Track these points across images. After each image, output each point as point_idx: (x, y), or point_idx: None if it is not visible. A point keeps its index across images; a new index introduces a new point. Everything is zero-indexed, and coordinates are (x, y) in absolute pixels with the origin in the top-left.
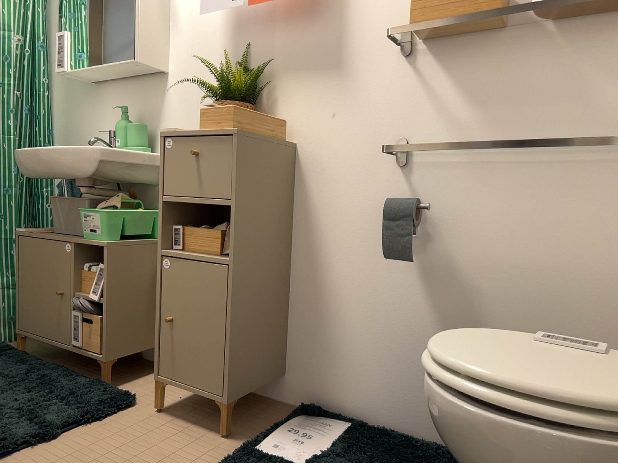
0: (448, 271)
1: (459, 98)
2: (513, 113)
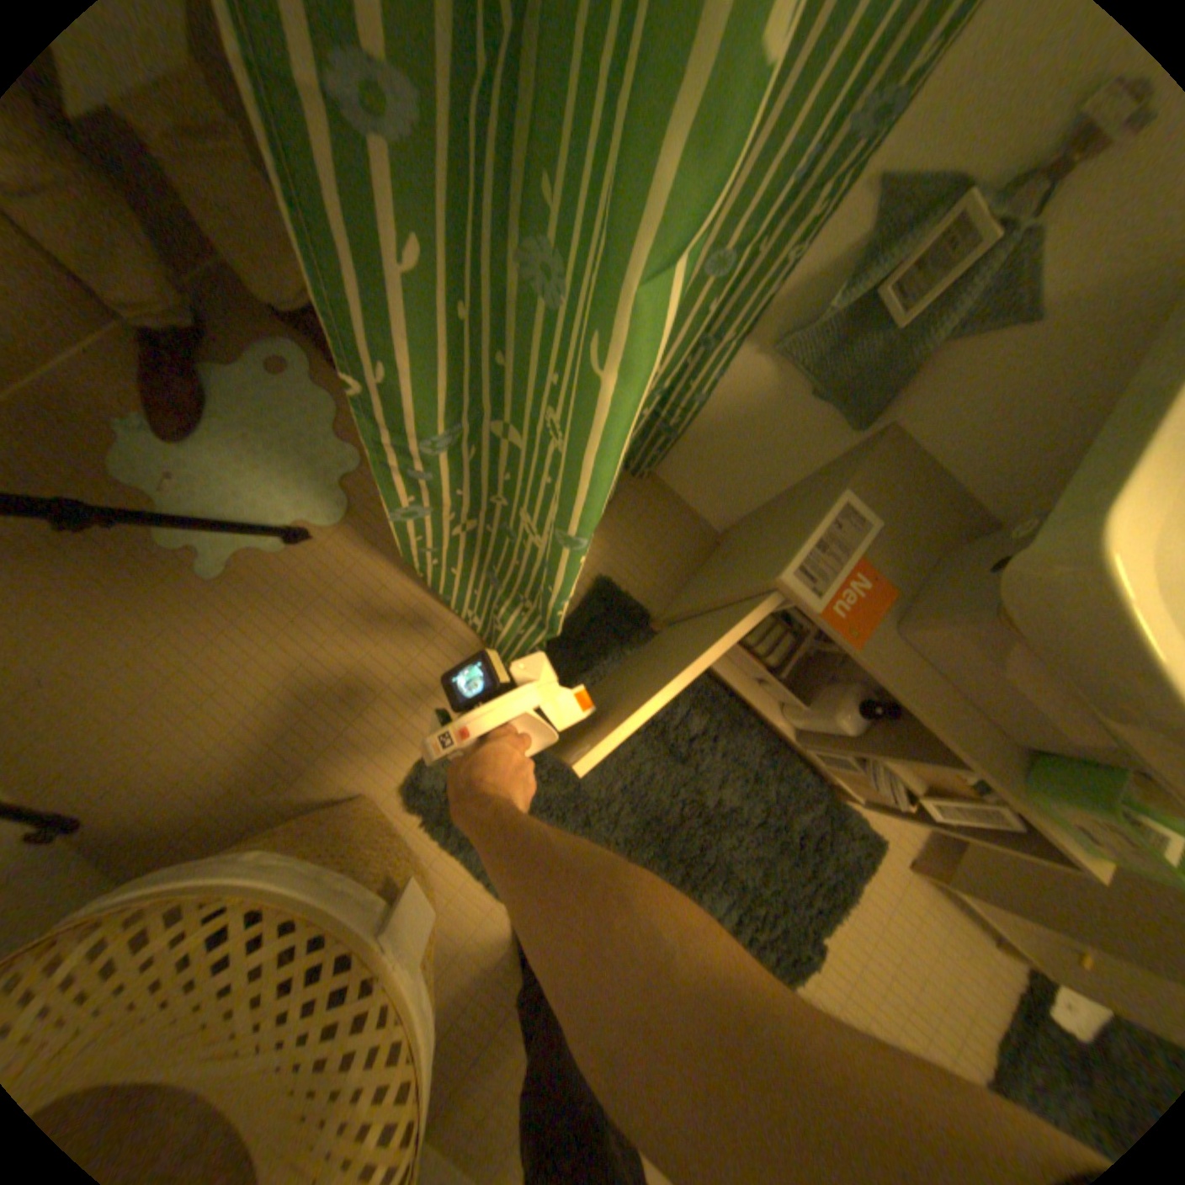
0: None
1: None
2: None
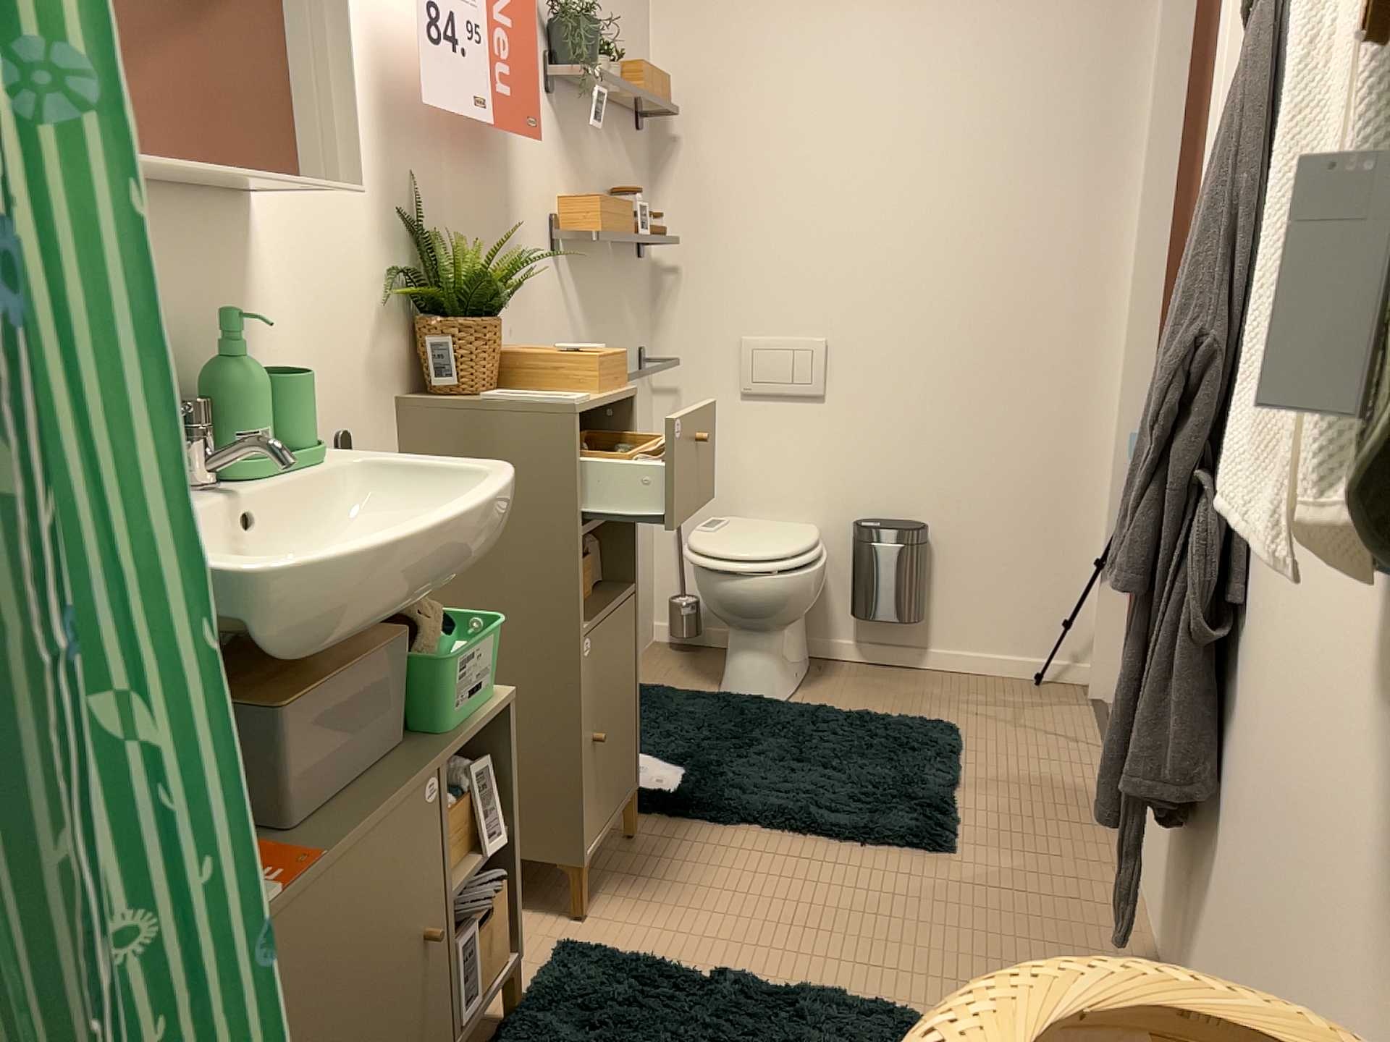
0: None
1: (584, 319)
2: (605, 337)
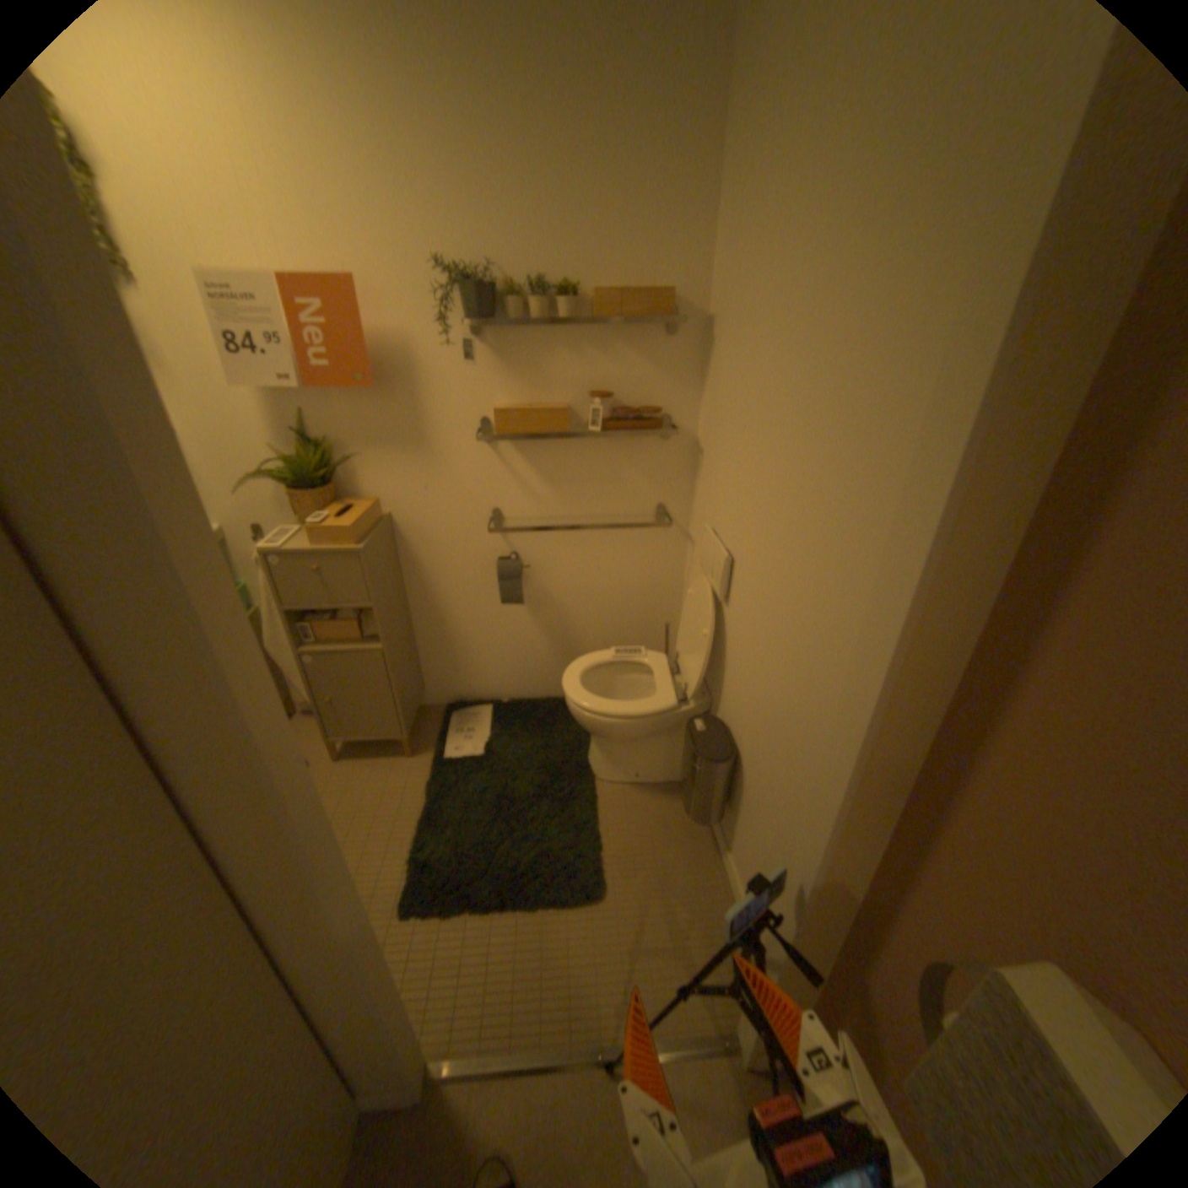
0: (545, 599)
1: (538, 481)
2: (578, 493)
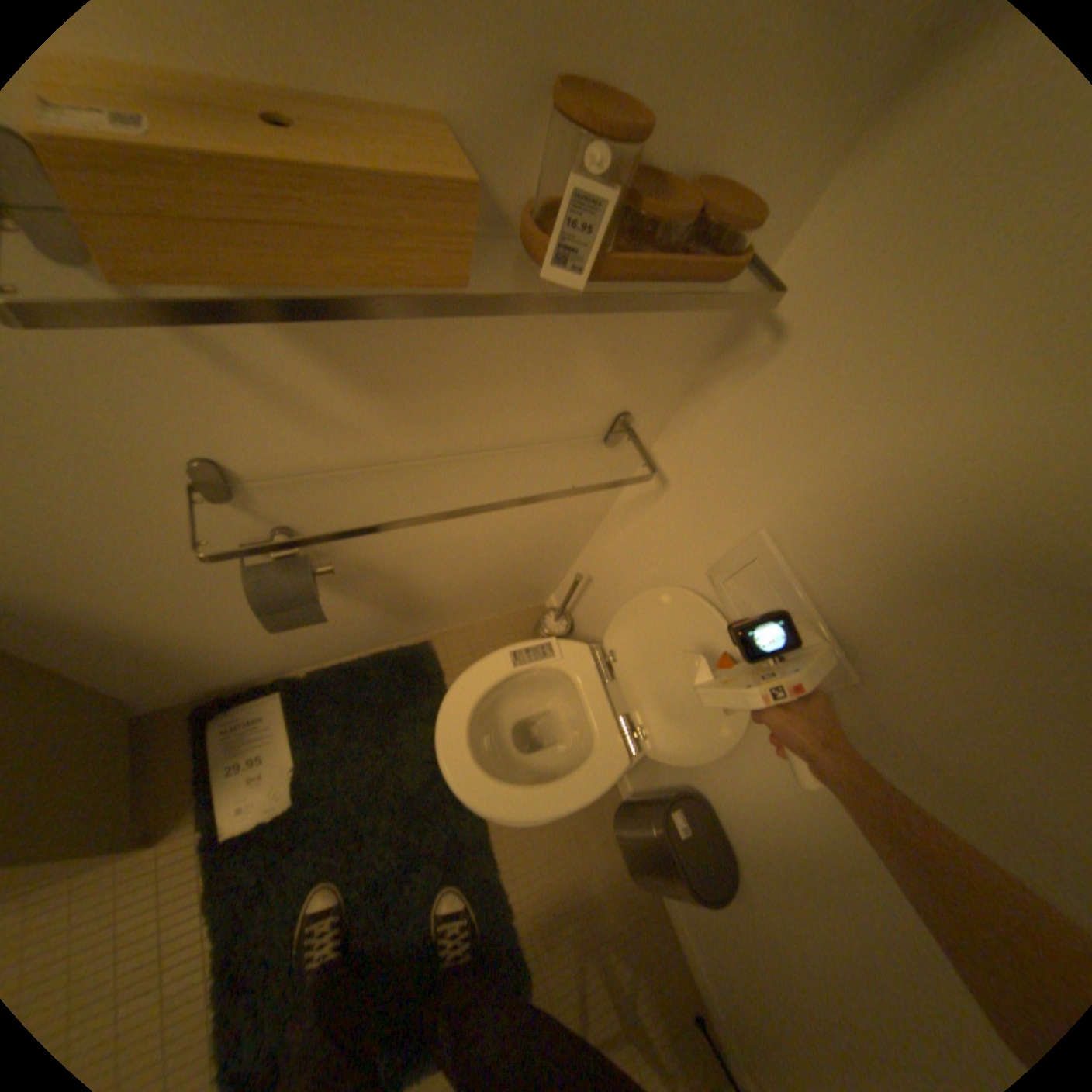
0: (360, 569)
1: (328, 376)
2: (449, 398)
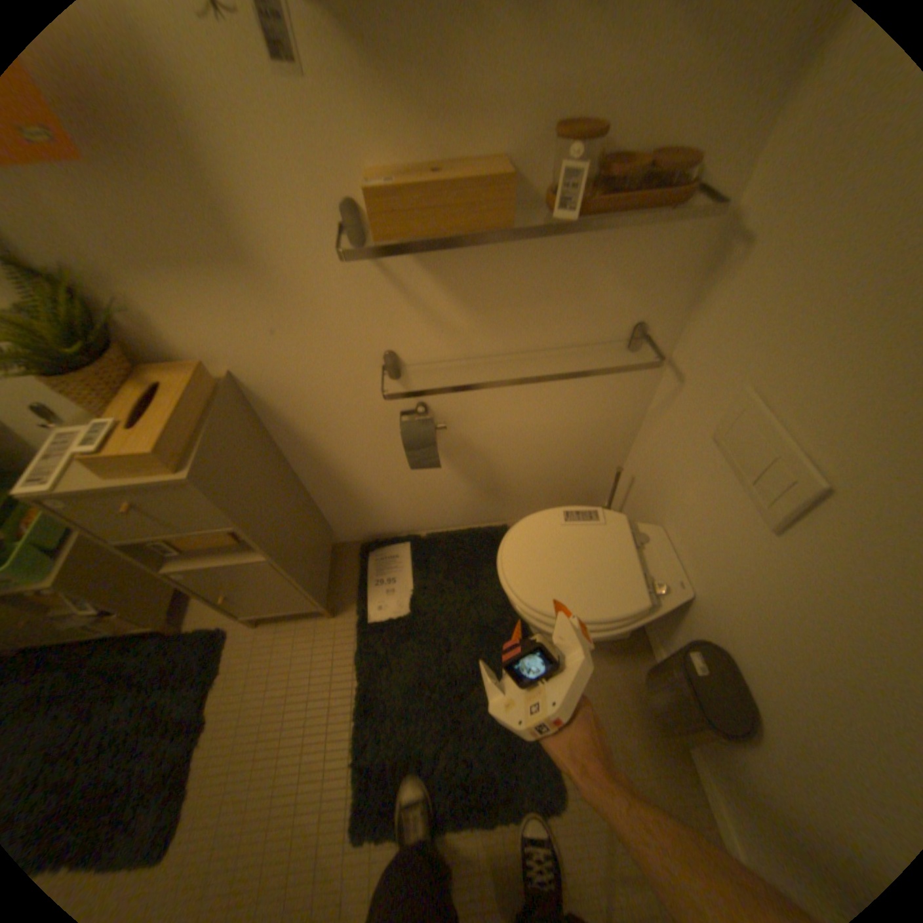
0: (463, 446)
1: (451, 302)
2: (515, 315)
